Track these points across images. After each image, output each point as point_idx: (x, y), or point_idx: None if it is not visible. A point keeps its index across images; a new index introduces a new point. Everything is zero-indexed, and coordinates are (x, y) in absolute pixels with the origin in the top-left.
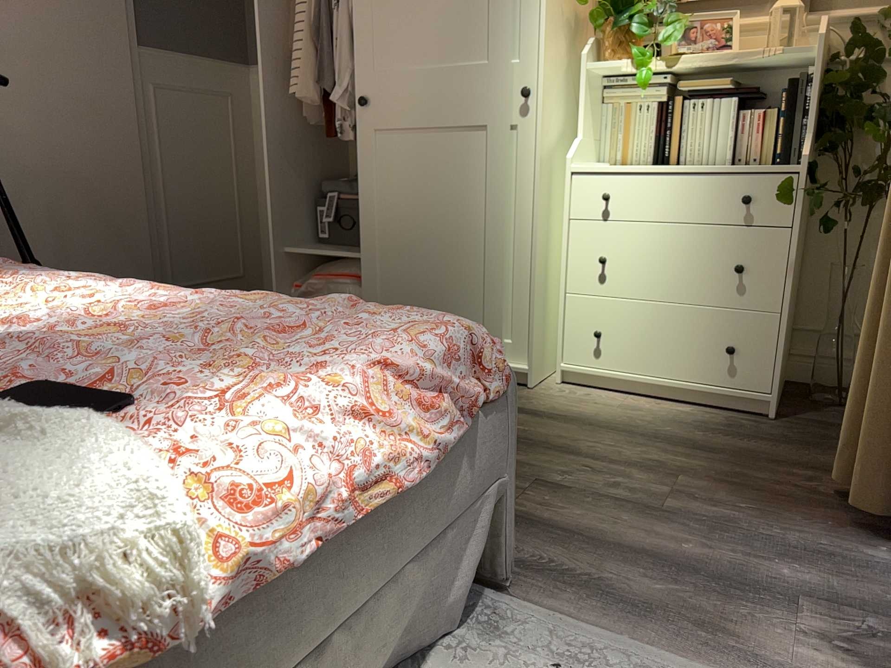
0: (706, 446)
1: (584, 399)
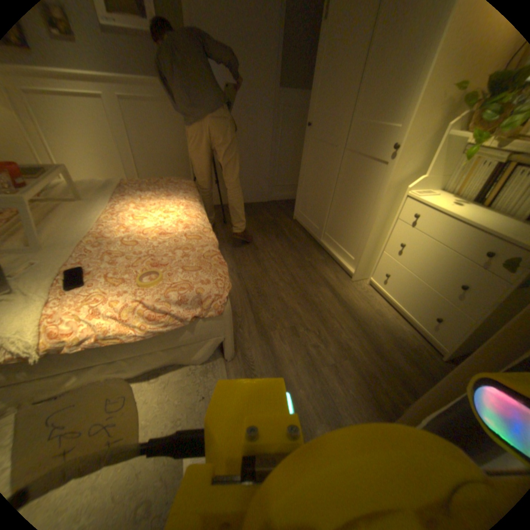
0: (386, 352)
1: (368, 297)
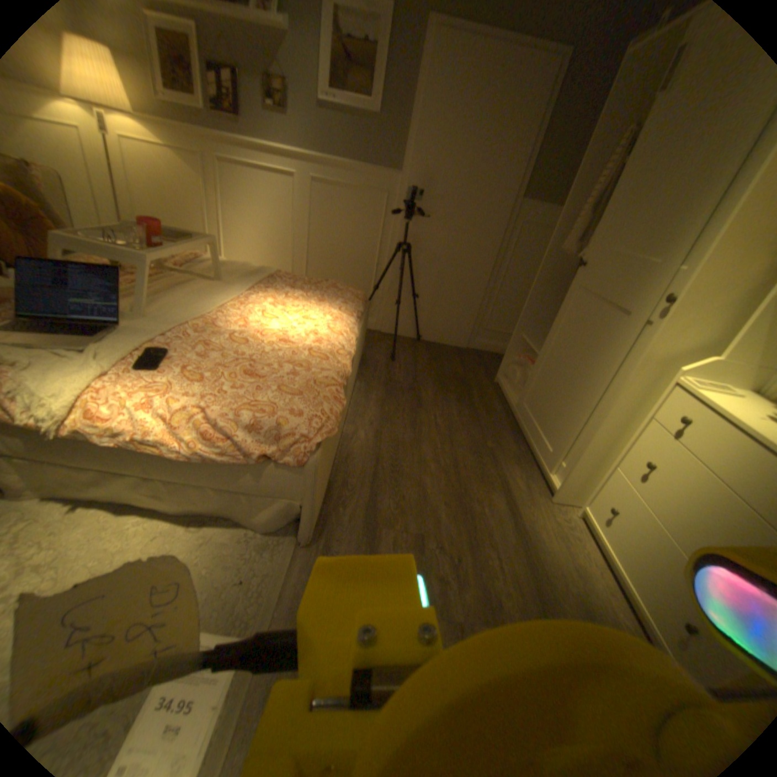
0: None
1: (570, 538)
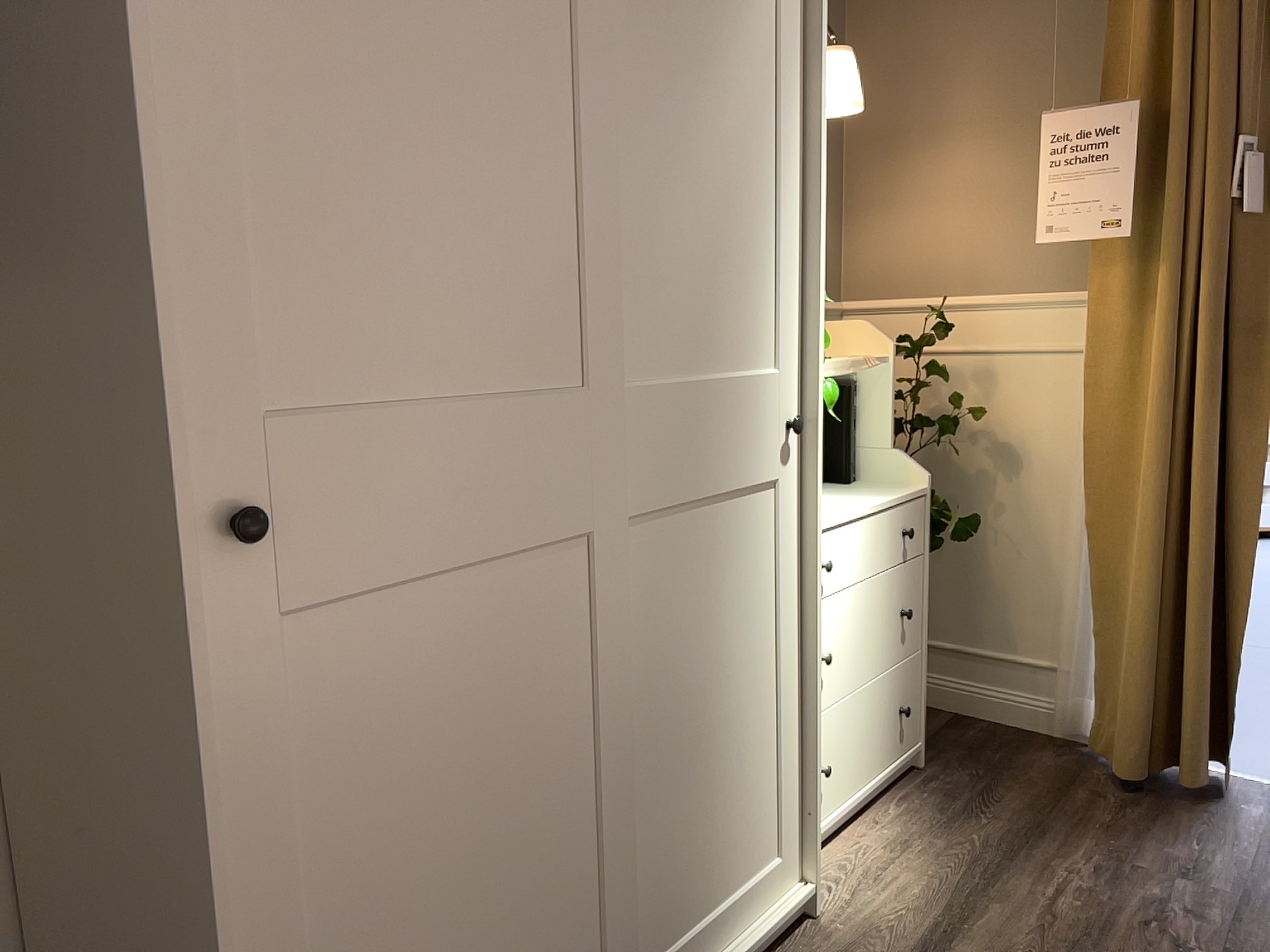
0: (1020, 826)
1: (859, 875)
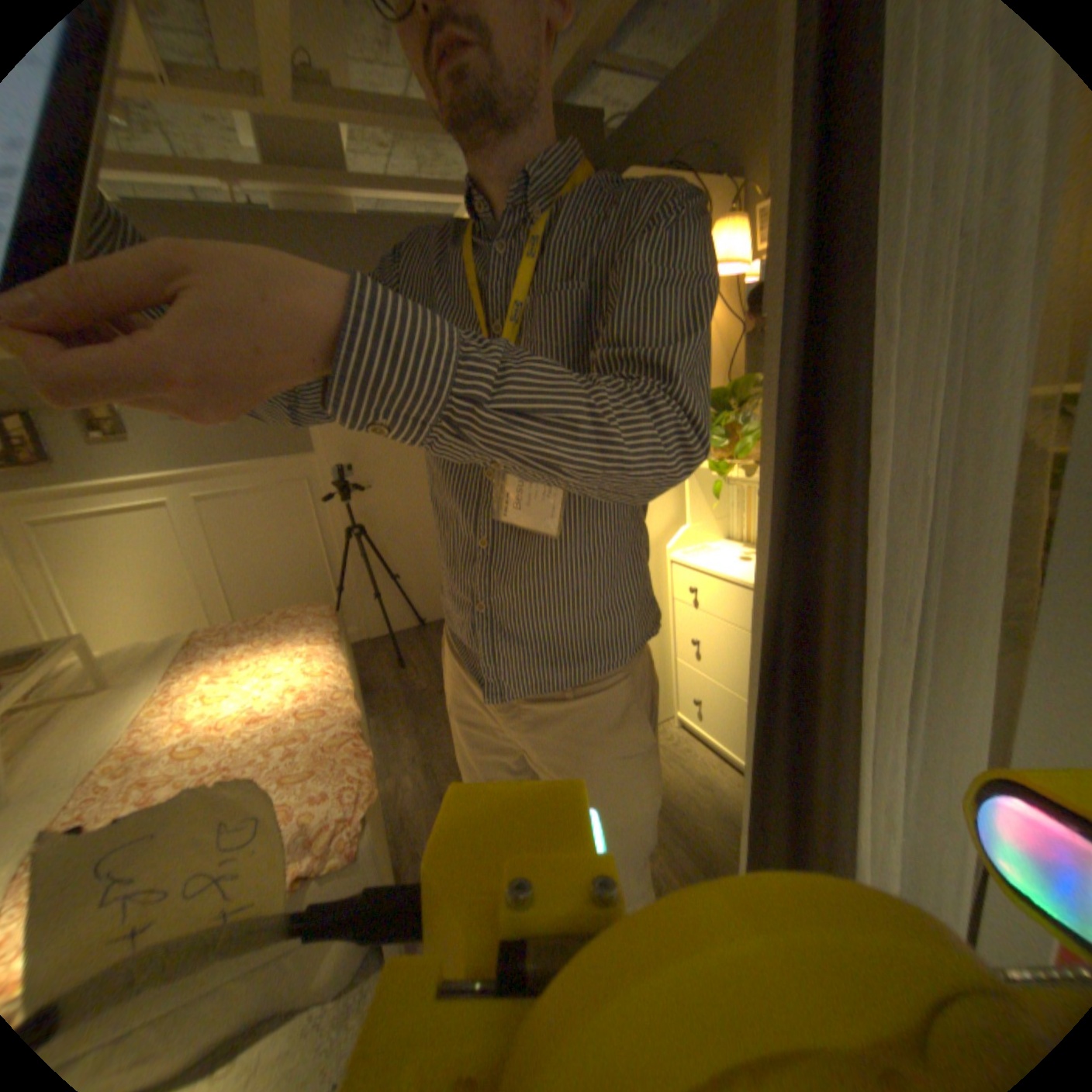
0: (725, 866)
1: (680, 754)
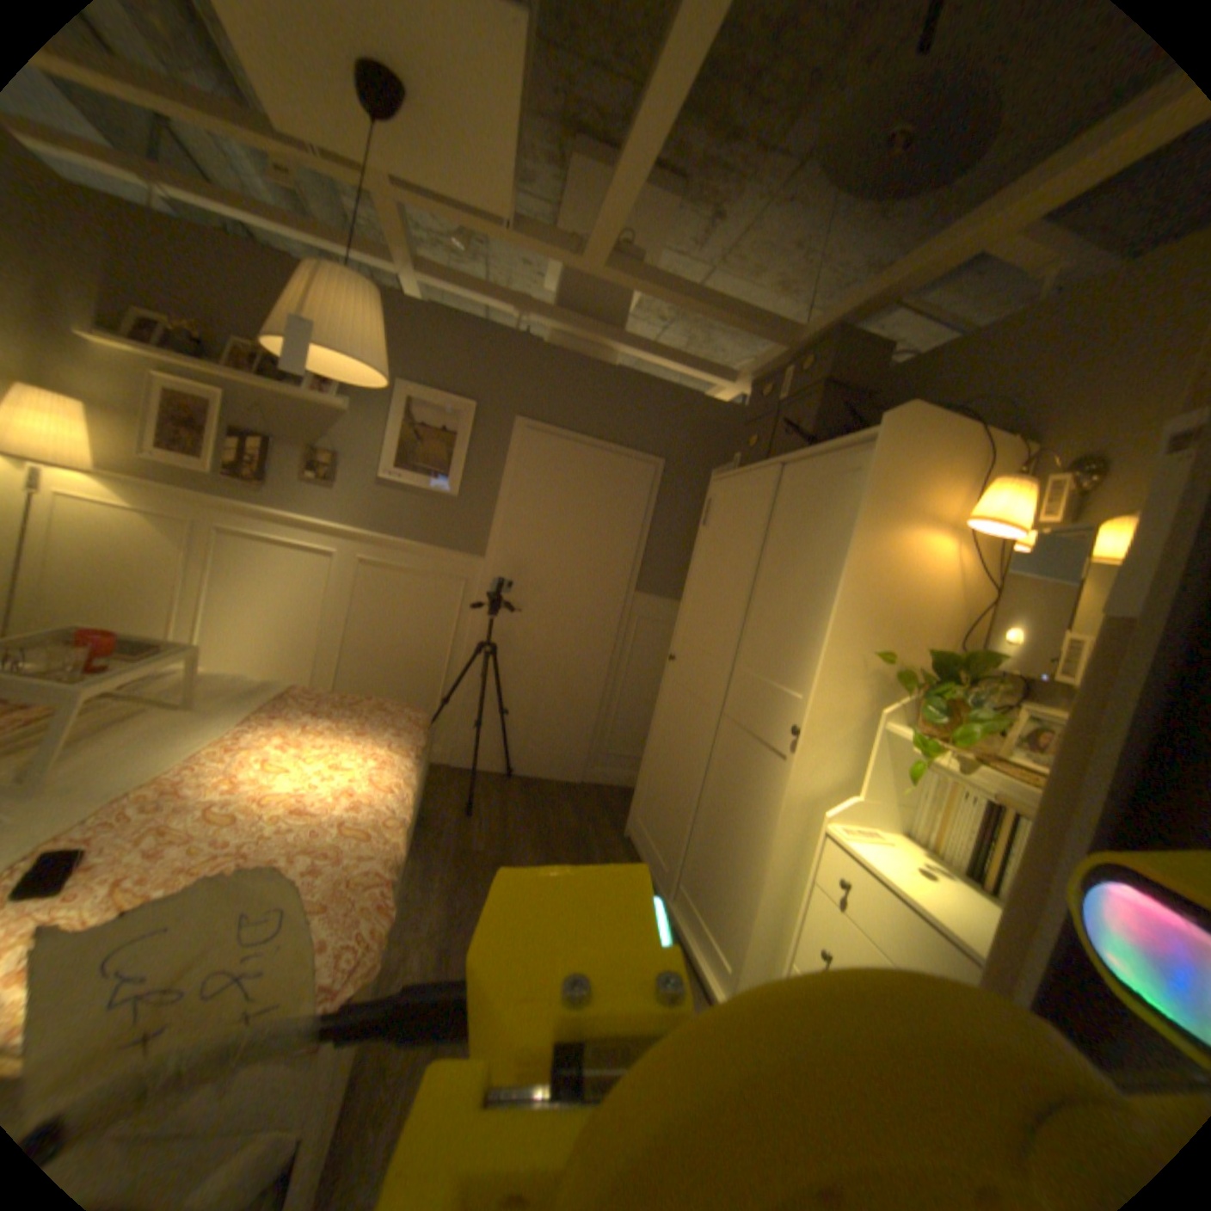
0: None
1: None
